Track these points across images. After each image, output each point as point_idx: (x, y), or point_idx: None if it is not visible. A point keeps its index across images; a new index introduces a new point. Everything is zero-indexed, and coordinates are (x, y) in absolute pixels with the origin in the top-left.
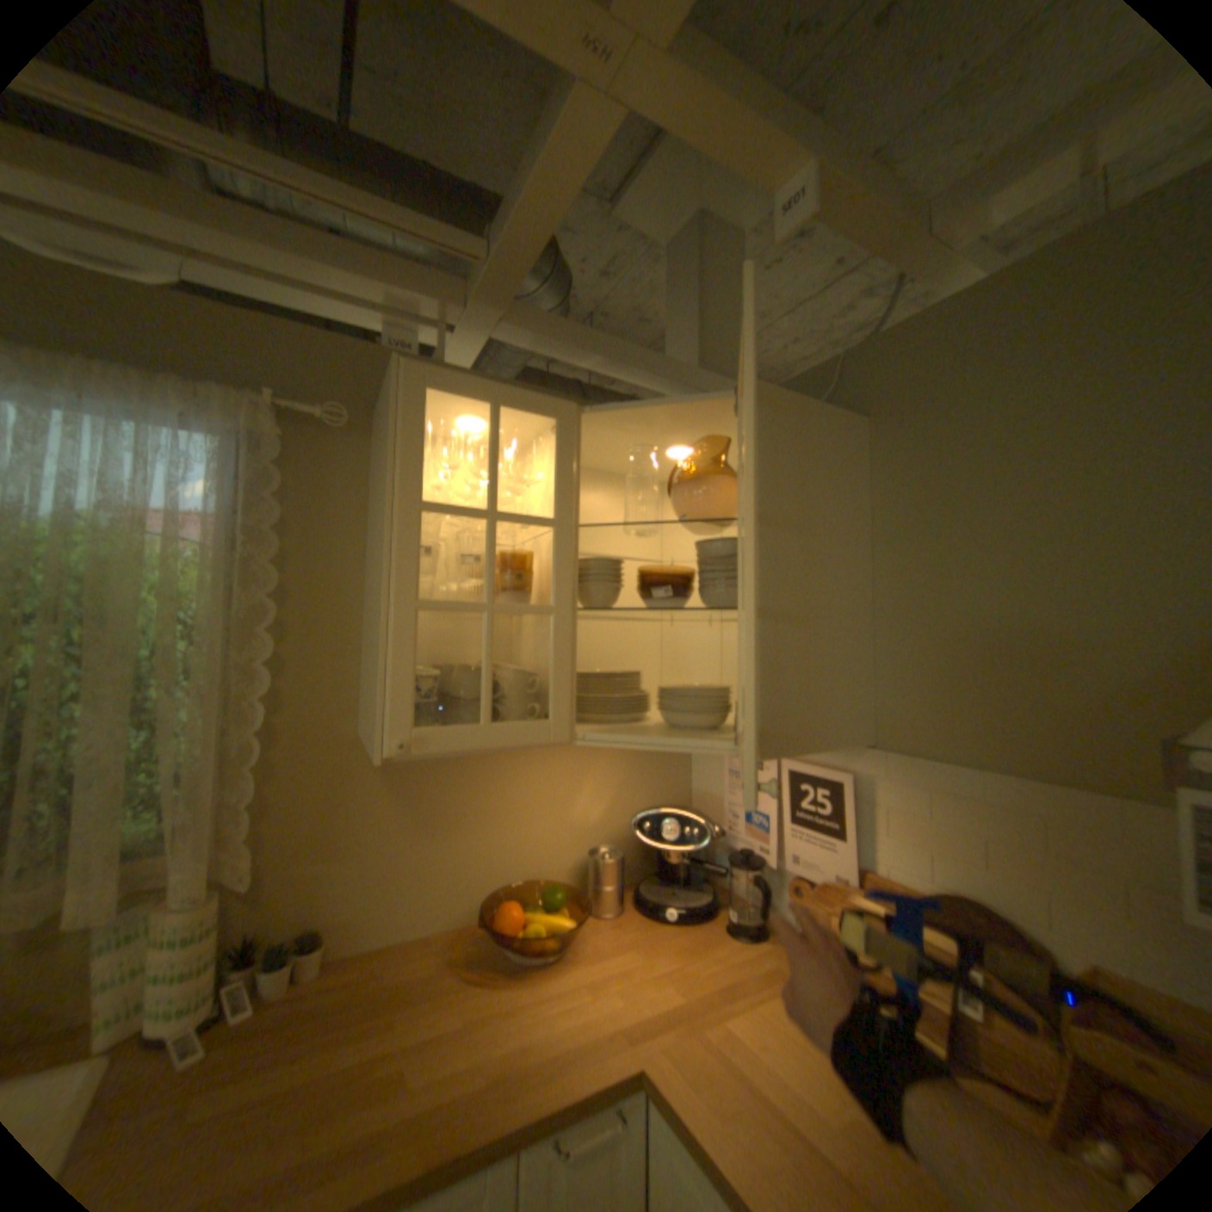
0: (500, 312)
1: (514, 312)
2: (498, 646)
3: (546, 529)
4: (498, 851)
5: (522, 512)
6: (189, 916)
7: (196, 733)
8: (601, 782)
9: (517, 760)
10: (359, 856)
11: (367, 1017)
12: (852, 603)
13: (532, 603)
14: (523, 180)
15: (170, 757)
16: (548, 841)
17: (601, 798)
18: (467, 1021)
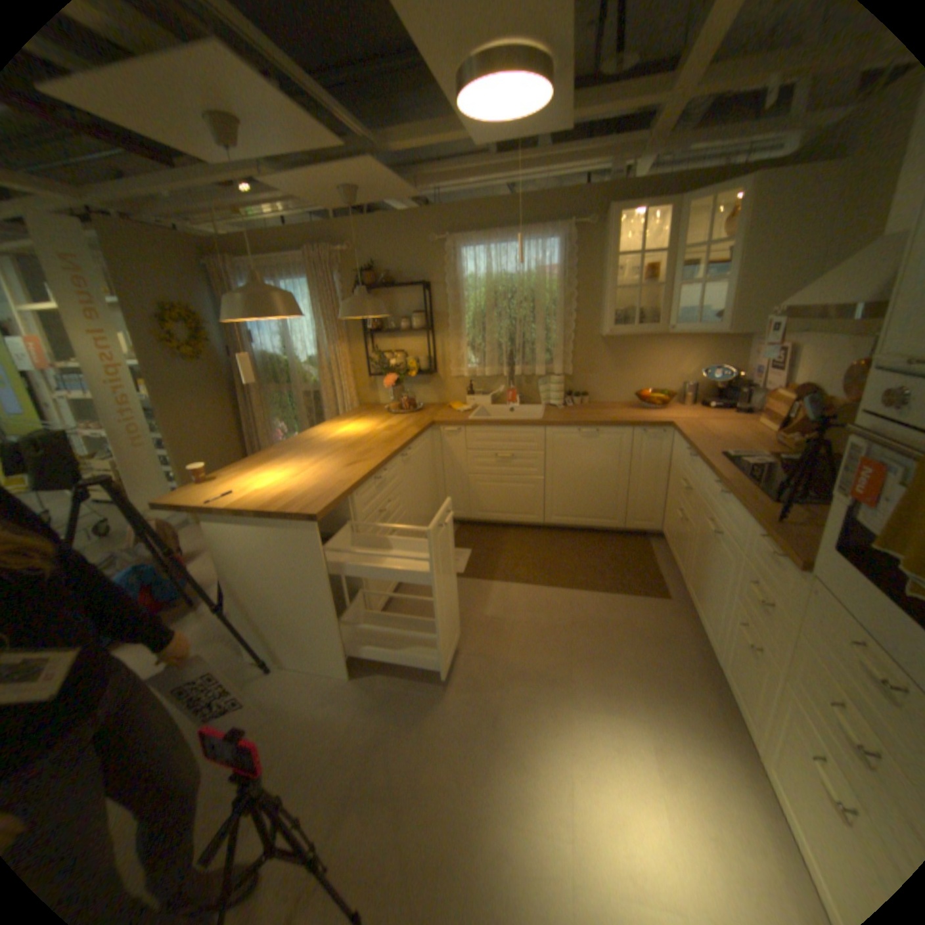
0: (657, 148)
1: (666, 141)
2: (649, 300)
3: (668, 249)
4: (645, 378)
5: (661, 242)
6: (557, 378)
7: (557, 331)
8: (694, 357)
9: (655, 346)
10: (598, 373)
11: (599, 409)
12: (804, 265)
13: (662, 281)
14: (657, 115)
15: (551, 338)
16: (666, 378)
17: (693, 364)
18: (625, 412)
